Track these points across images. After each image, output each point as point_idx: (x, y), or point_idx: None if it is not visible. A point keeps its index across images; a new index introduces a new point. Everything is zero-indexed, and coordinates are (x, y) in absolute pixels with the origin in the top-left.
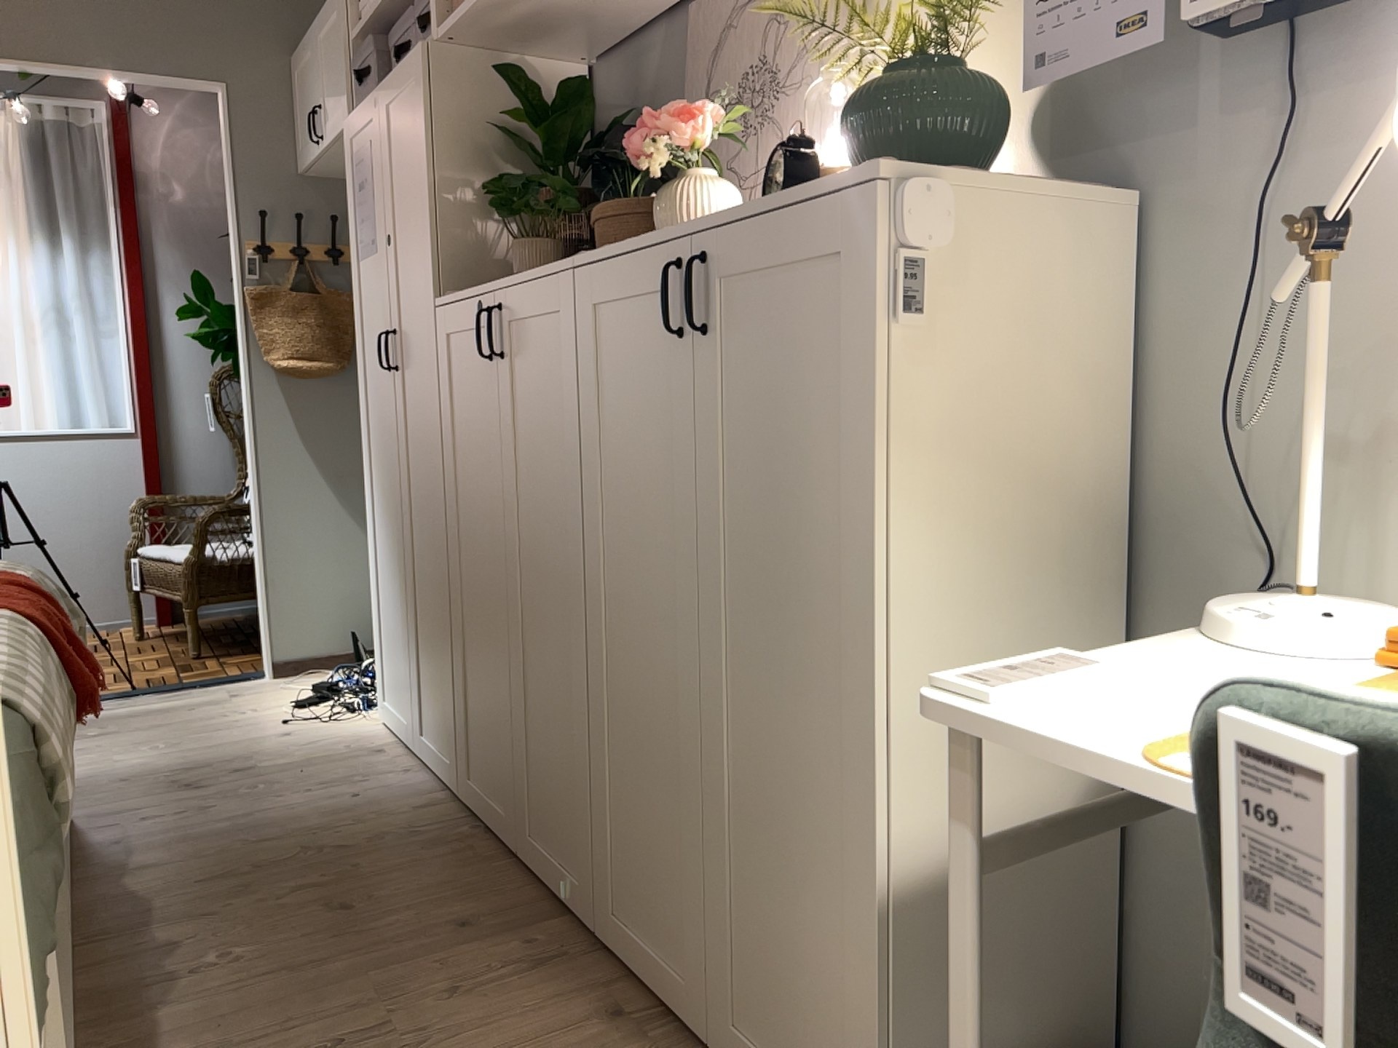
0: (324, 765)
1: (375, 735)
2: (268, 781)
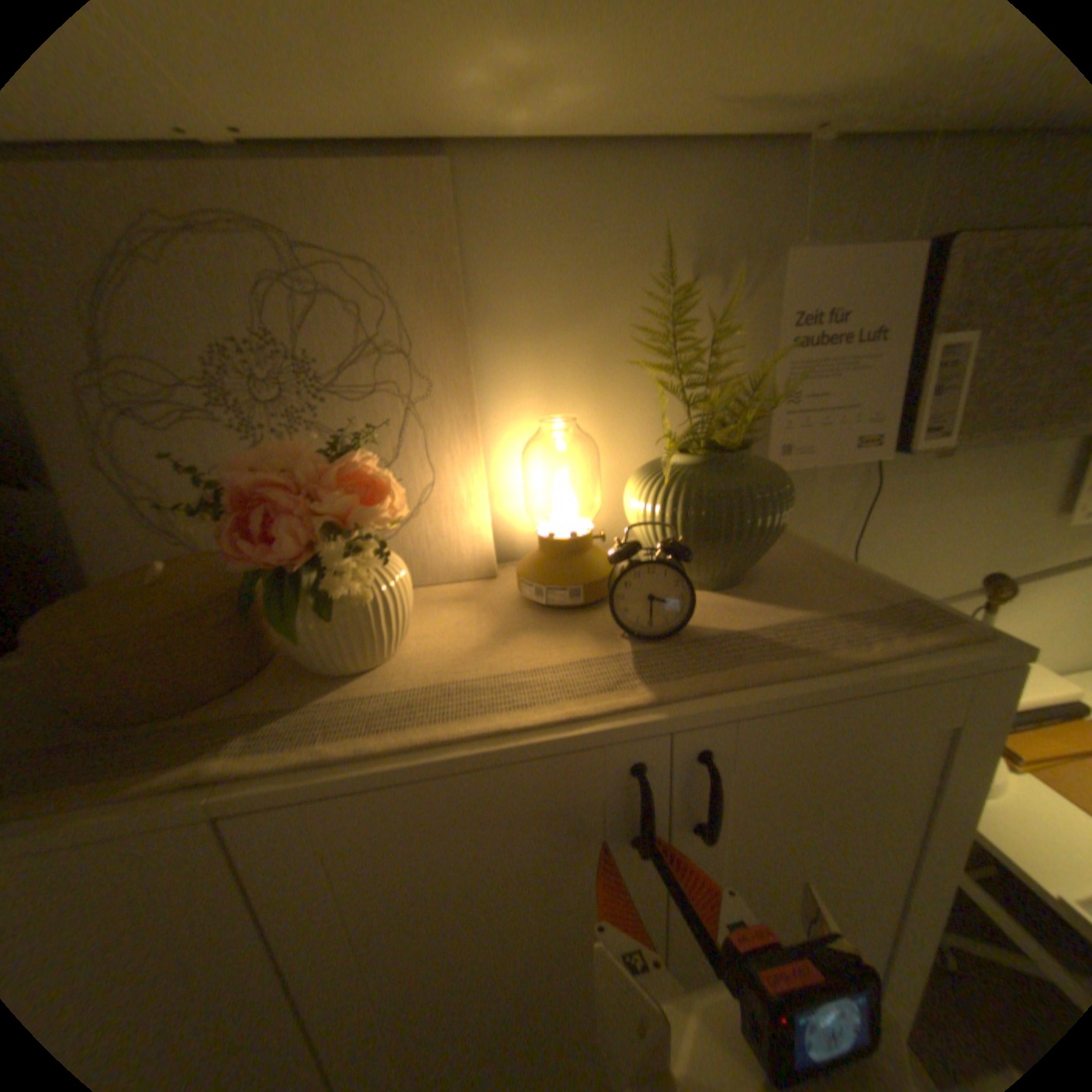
0: None
1: None
2: None
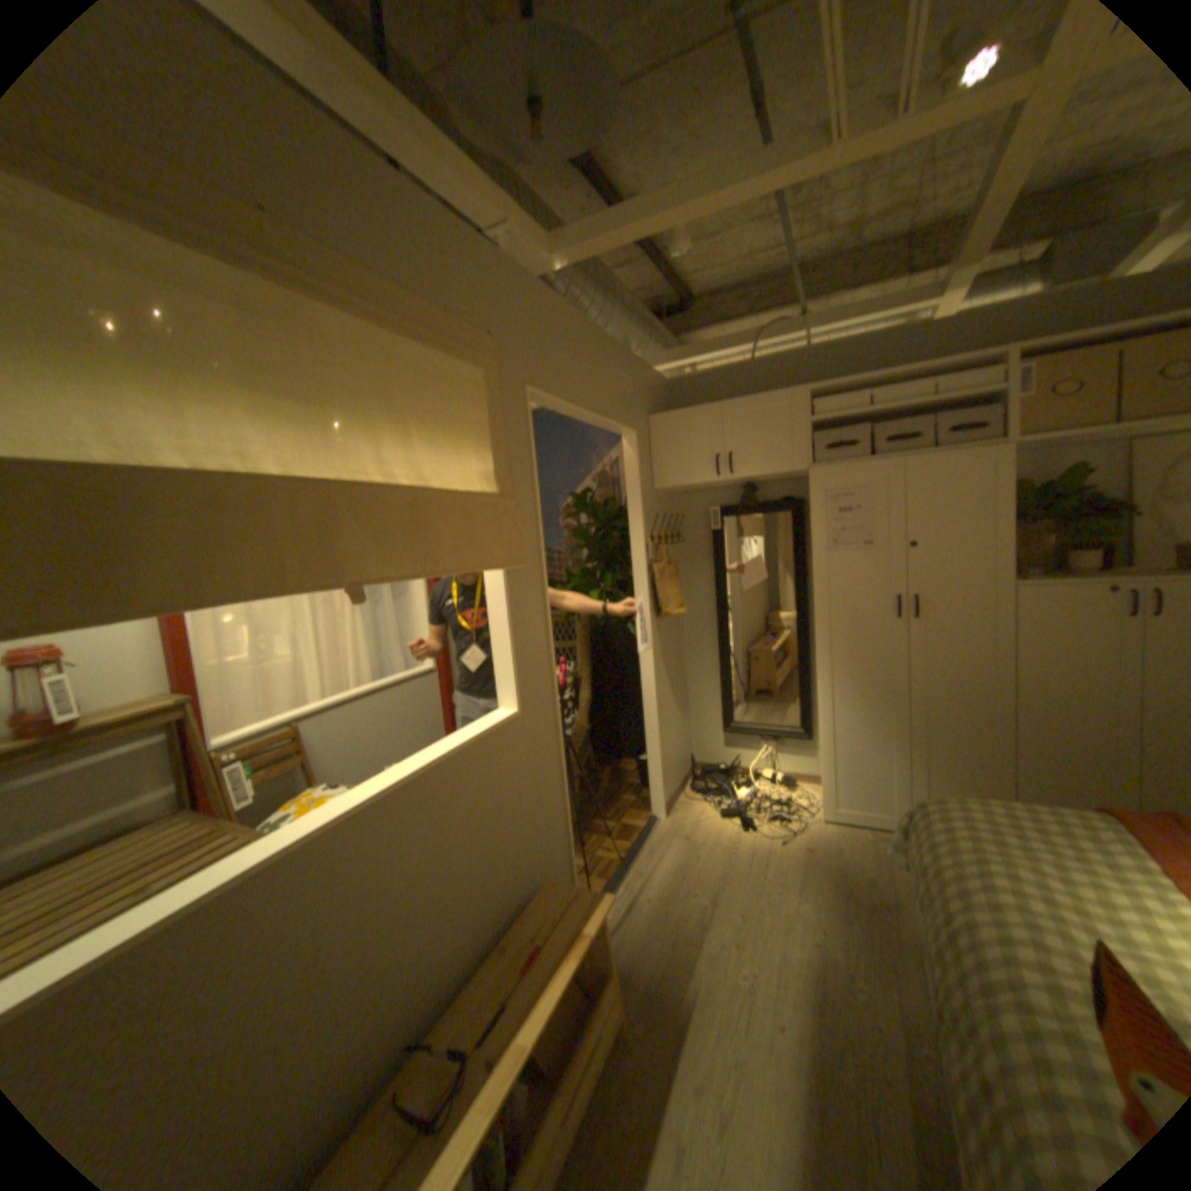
0: (892, 863)
1: (849, 834)
2: (906, 886)
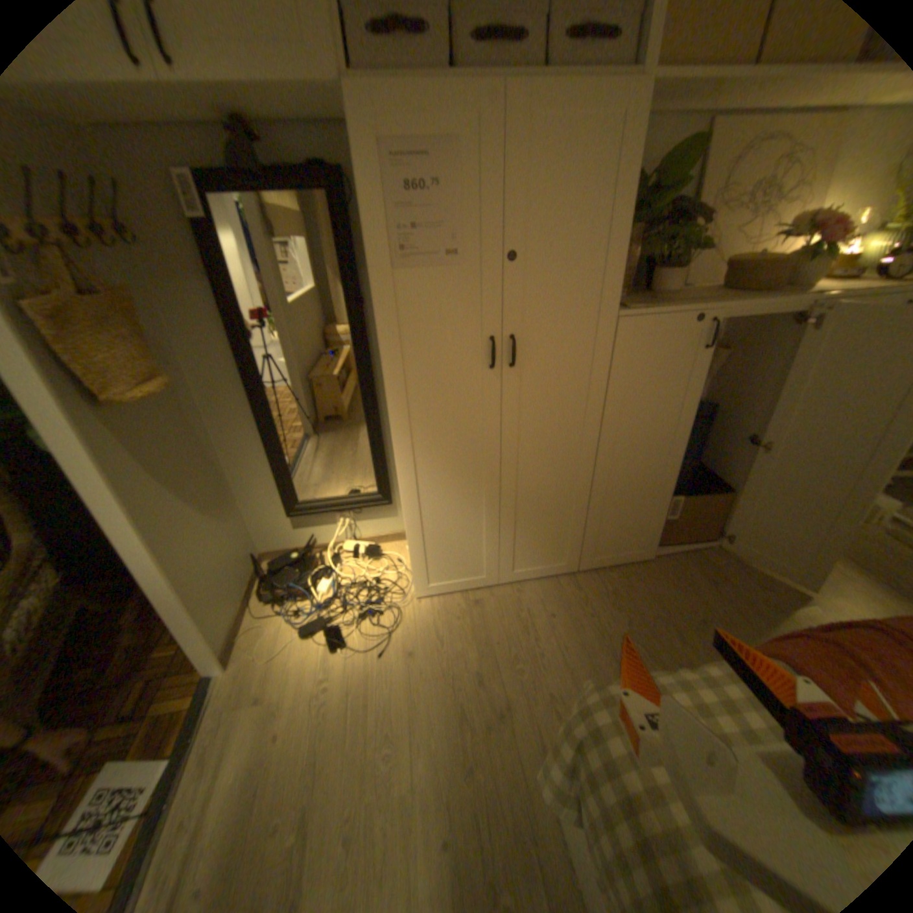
0: (489, 631)
1: (443, 603)
2: (508, 663)
